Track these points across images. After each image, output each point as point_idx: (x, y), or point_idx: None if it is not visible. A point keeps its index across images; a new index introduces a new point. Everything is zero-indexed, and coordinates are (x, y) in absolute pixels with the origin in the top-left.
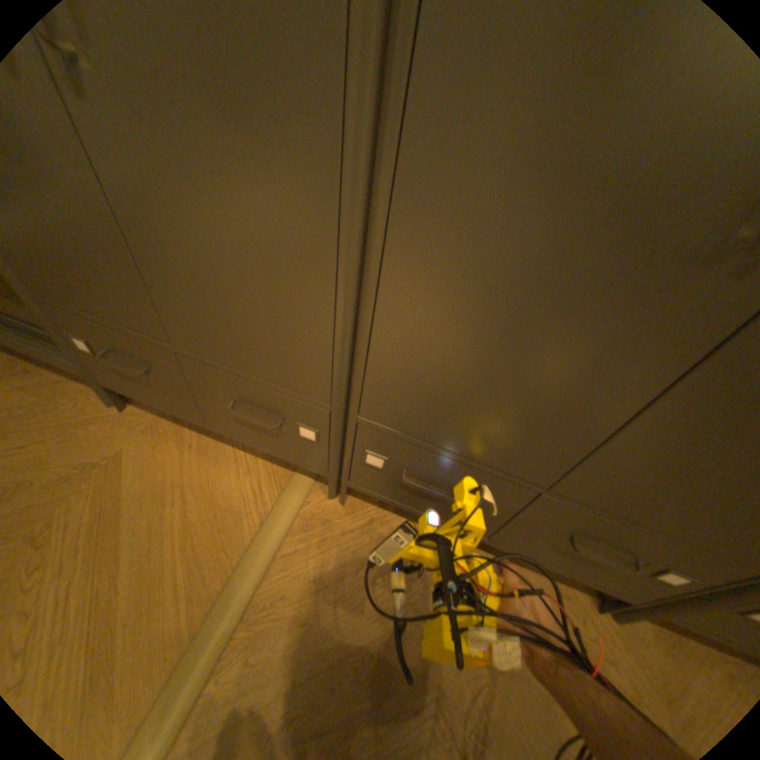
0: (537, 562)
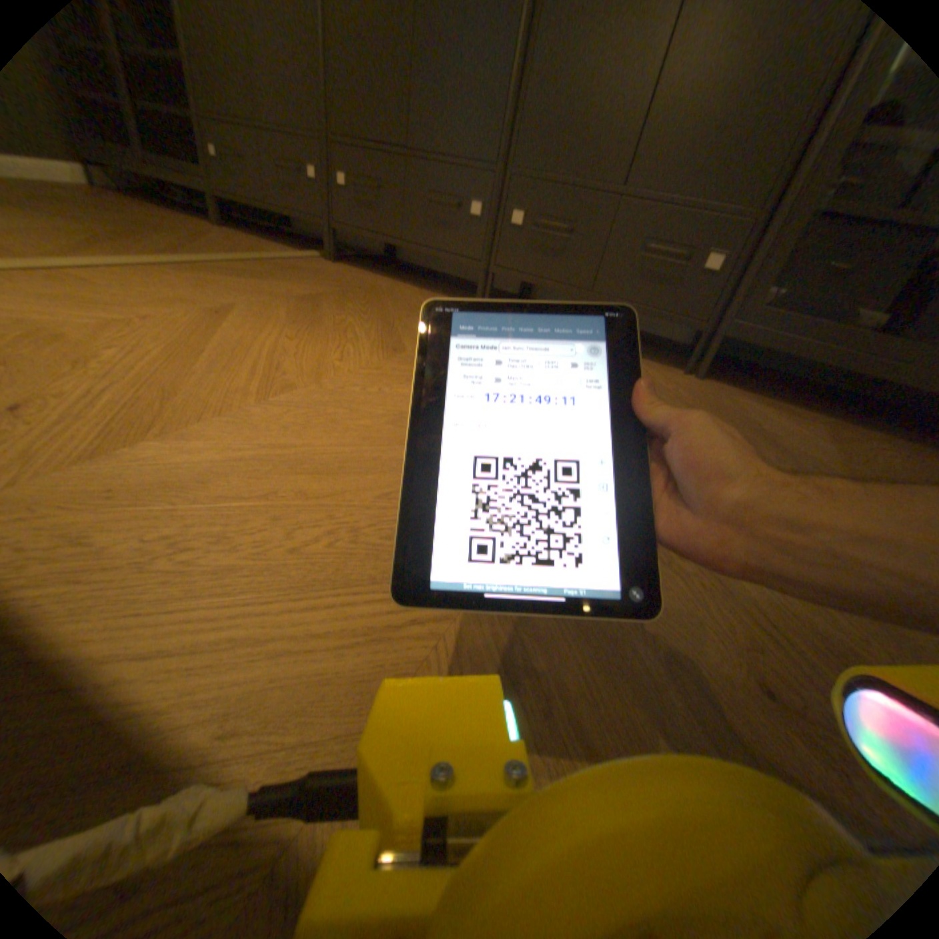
0: (429, 246)
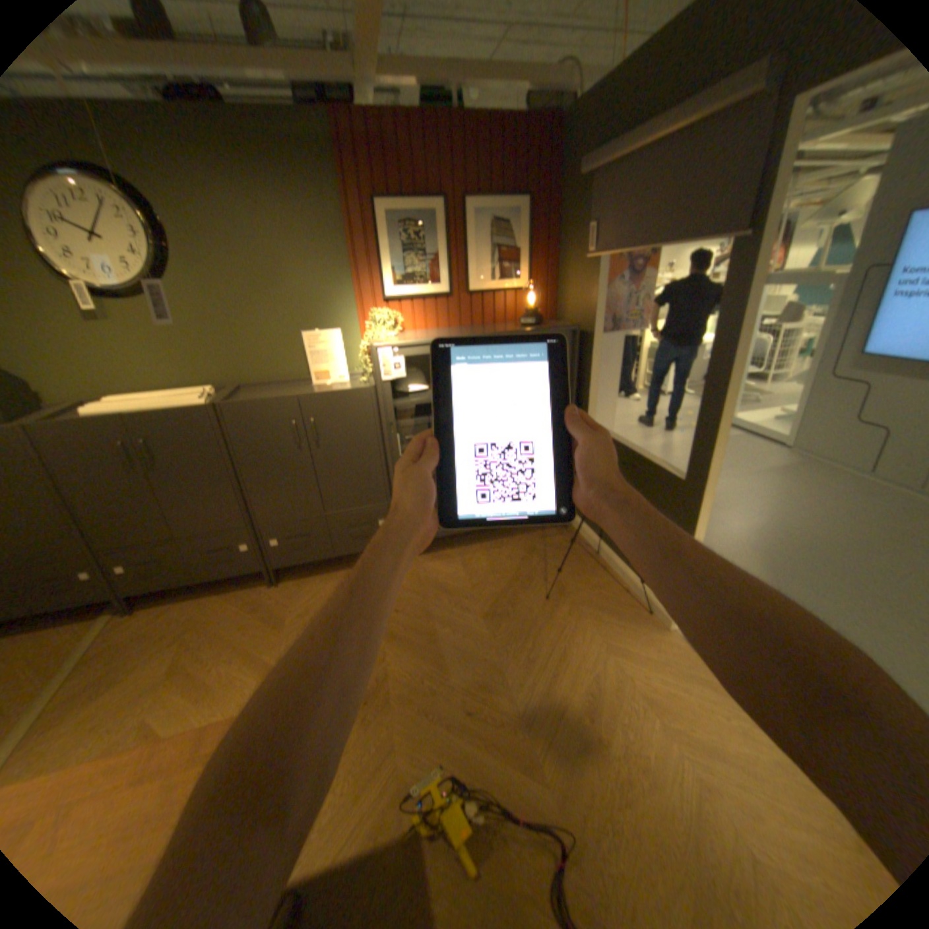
0: (216, 575)
